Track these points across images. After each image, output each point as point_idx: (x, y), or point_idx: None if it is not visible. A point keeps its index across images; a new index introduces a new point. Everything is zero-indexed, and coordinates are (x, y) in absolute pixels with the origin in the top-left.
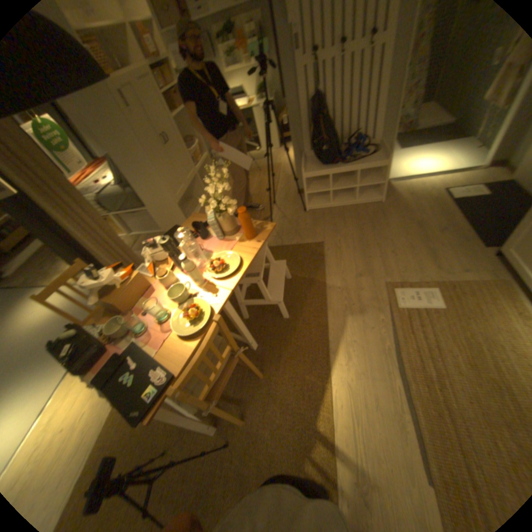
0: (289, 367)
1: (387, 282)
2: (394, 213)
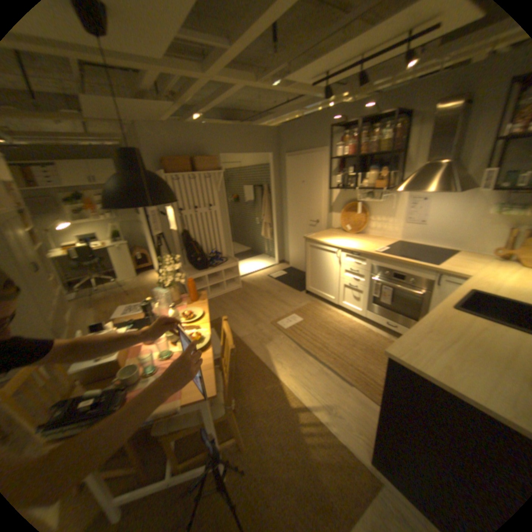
0: (251, 392)
1: (272, 321)
2: (251, 291)
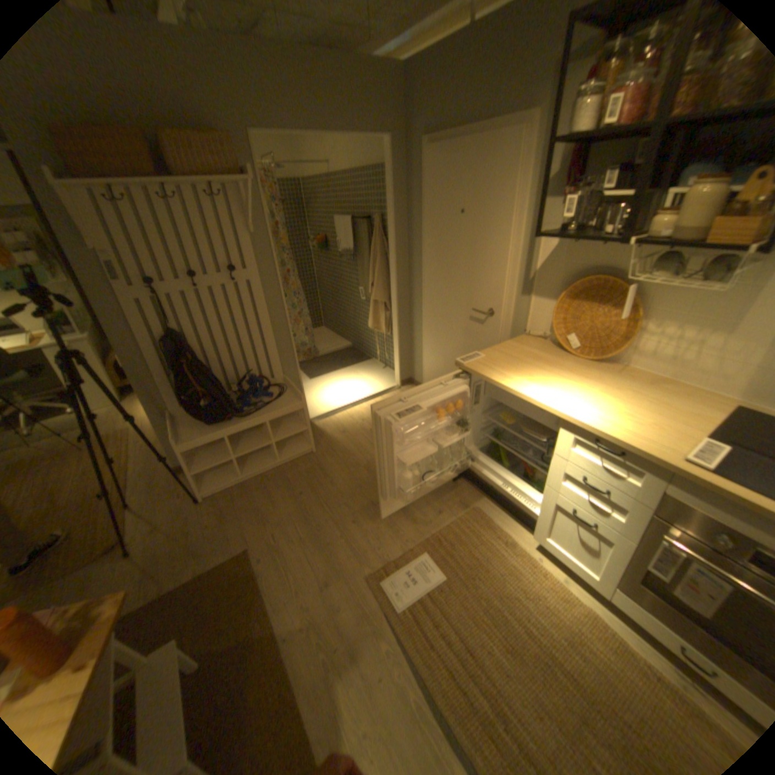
0: None
1: (366, 577)
2: (333, 464)
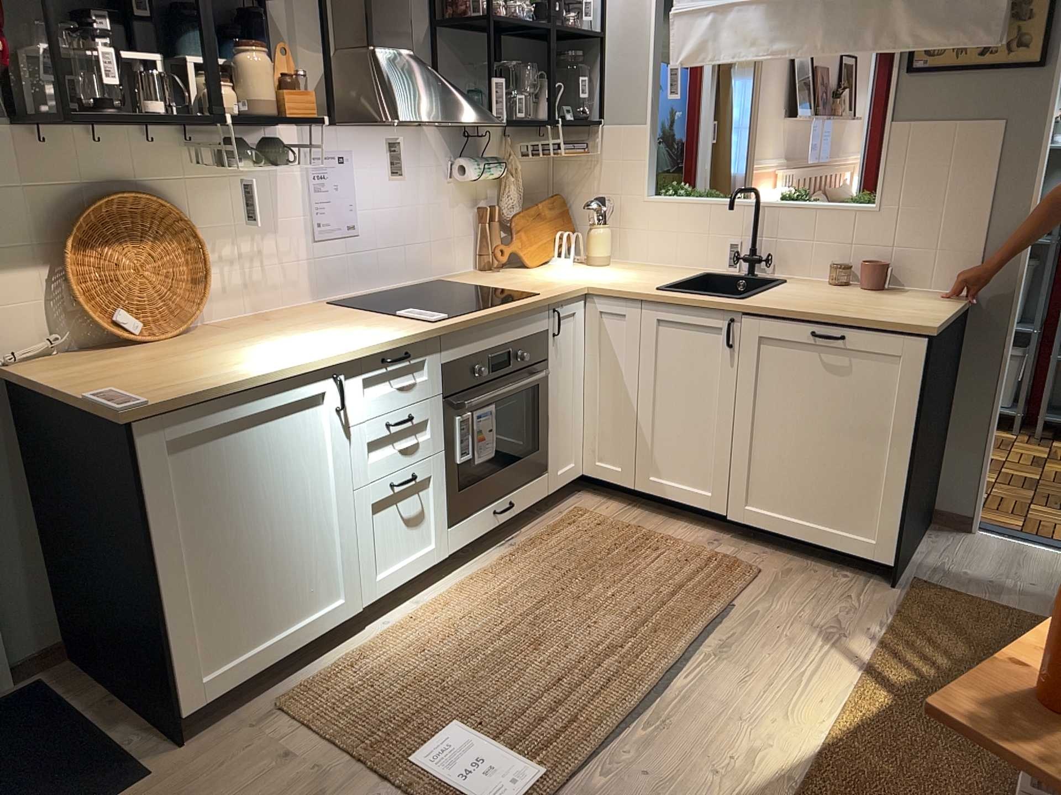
0: None
1: None
2: None
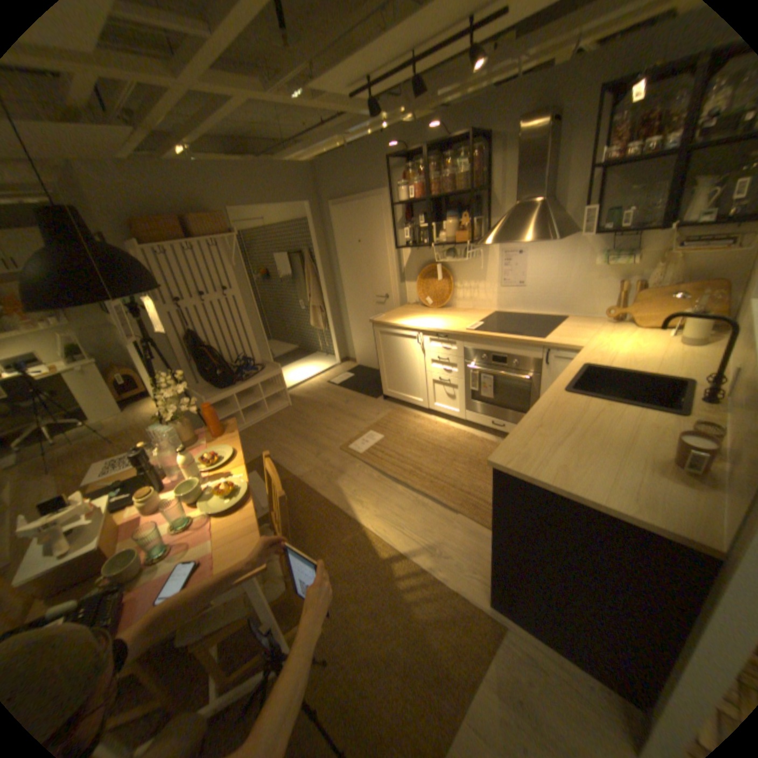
0: (321, 550)
1: (341, 446)
2: (305, 409)
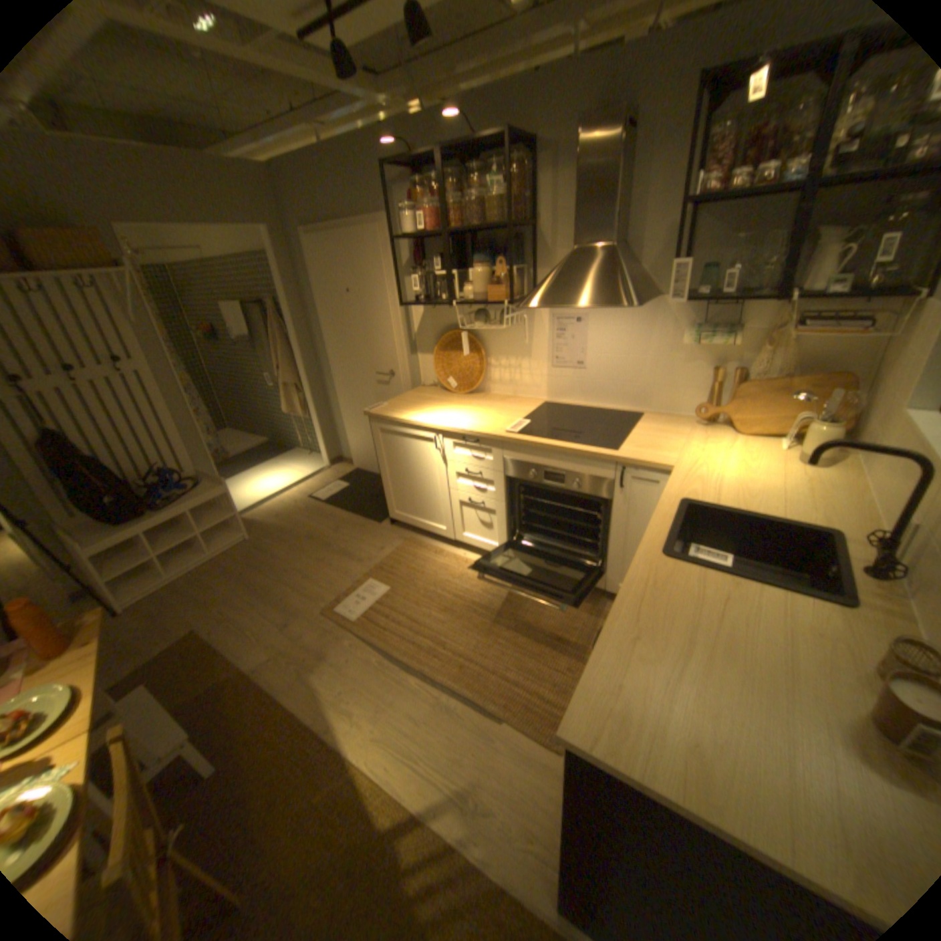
0: (276, 825)
1: (322, 609)
2: (270, 543)
